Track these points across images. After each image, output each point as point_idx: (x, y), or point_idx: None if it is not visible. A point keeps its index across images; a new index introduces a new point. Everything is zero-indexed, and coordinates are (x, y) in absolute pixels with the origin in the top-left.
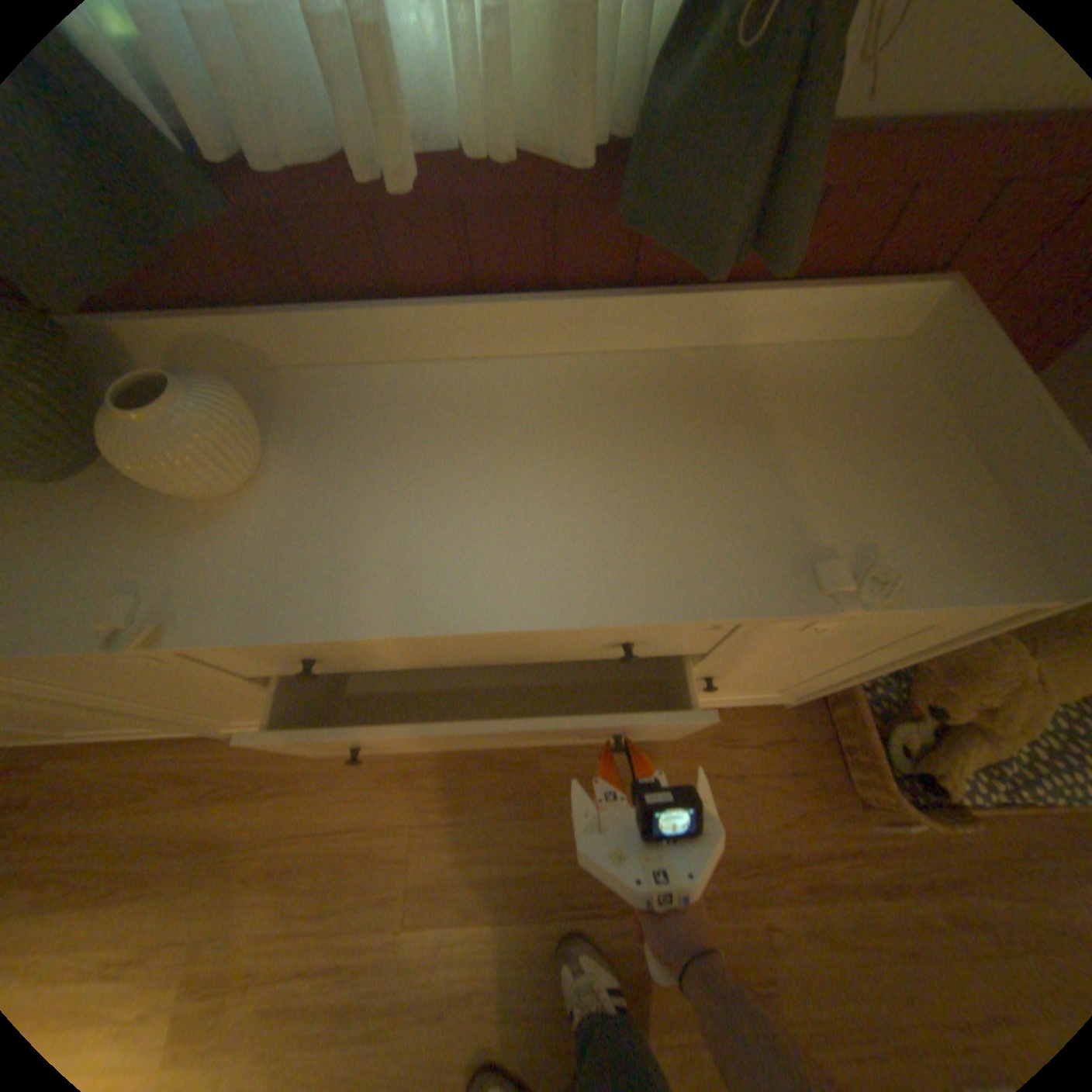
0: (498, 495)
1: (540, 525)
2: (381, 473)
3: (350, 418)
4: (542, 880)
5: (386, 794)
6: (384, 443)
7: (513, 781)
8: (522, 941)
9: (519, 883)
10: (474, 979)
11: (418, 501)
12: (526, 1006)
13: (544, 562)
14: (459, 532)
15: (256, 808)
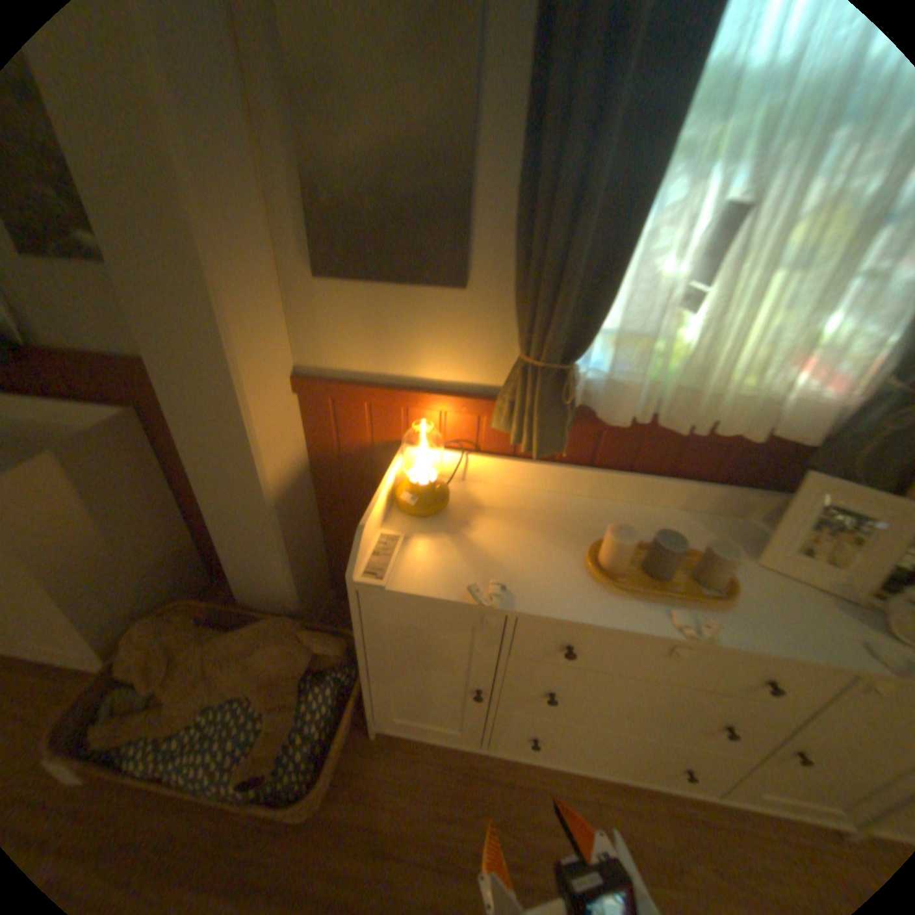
0: None
1: None
2: None
3: None
4: None
5: None
6: None
7: None
8: None
9: None
10: None
11: None
12: None
13: None
14: None
15: None
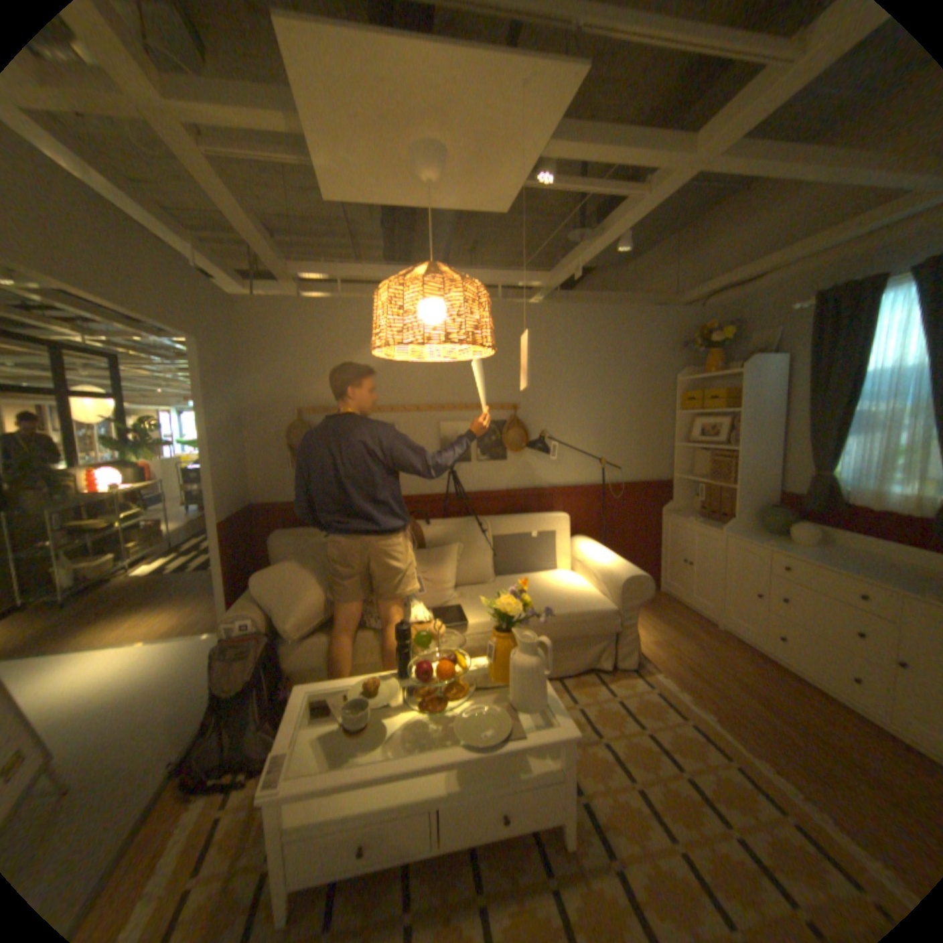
0: (860, 564)
1: (863, 569)
2: (837, 555)
3: (840, 551)
4: (776, 707)
5: (749, 664)
6: (843, 554)
7: (796, 694)
8: (753, 705)
9: (768, 701)
10: (730, 695)
11: (840, 559)
12: (738, 708)
13: (856, 570)
14: (843, 562)
15: (712, 640)
